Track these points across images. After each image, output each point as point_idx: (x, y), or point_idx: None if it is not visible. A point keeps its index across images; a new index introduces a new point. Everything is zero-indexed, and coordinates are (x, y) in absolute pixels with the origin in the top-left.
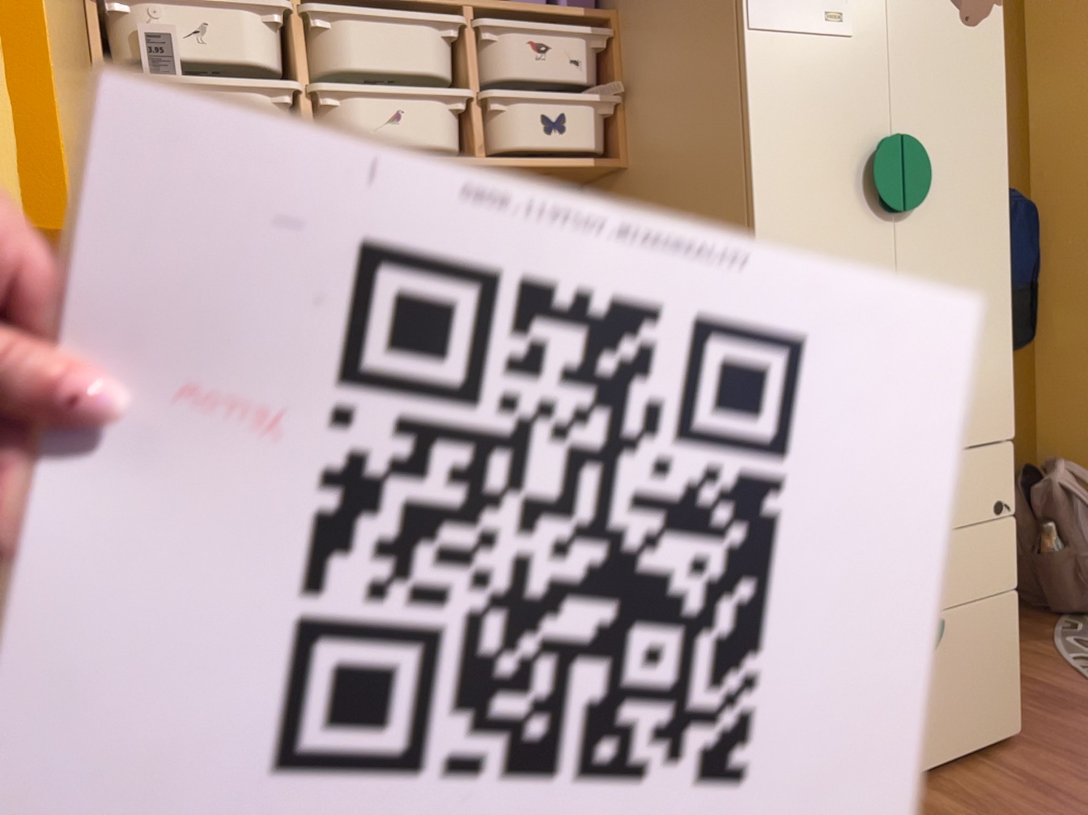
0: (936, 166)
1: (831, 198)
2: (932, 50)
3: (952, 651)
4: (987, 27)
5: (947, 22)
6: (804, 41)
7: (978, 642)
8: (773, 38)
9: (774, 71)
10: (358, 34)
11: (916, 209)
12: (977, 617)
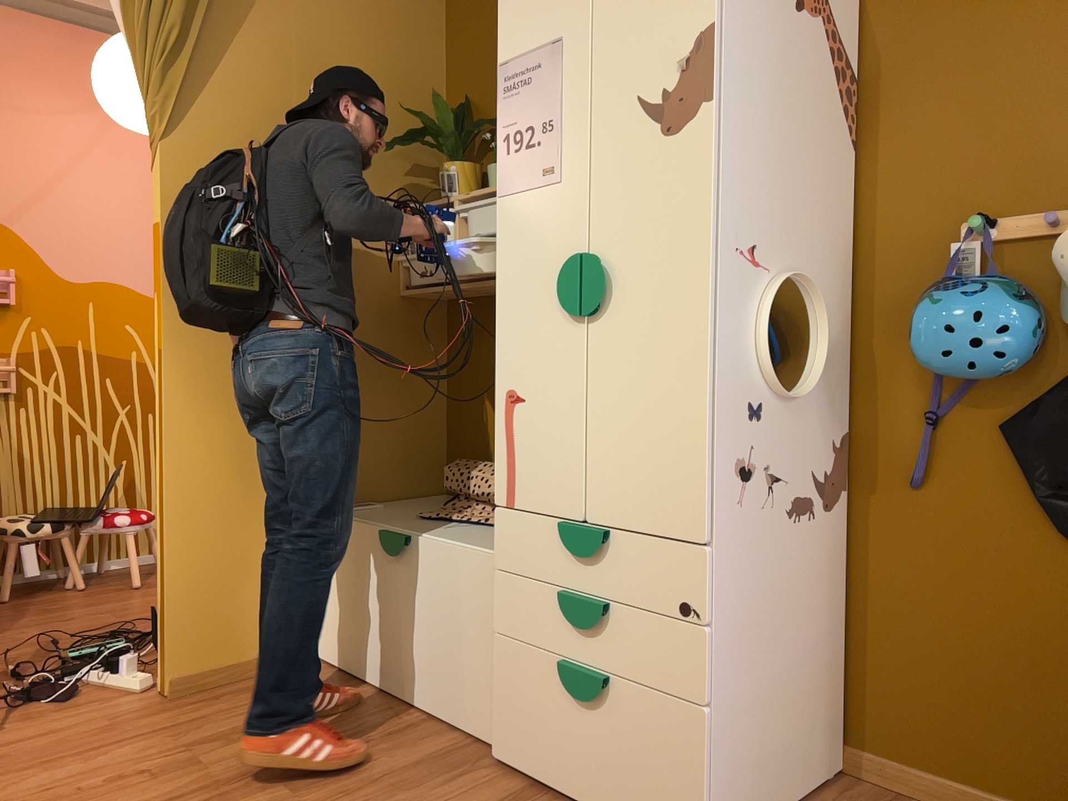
0: (627, 272)
1: (539, 305)
2: (628, 171)
3: (623, 719)
4: (689, 130)
5: (644, 142)
6: (528, 194)
7: (652, 732)
8: (509, 199)
9: (509, 221)
10: (475, 215)
11: (595, 311)
12: (652, 706)
